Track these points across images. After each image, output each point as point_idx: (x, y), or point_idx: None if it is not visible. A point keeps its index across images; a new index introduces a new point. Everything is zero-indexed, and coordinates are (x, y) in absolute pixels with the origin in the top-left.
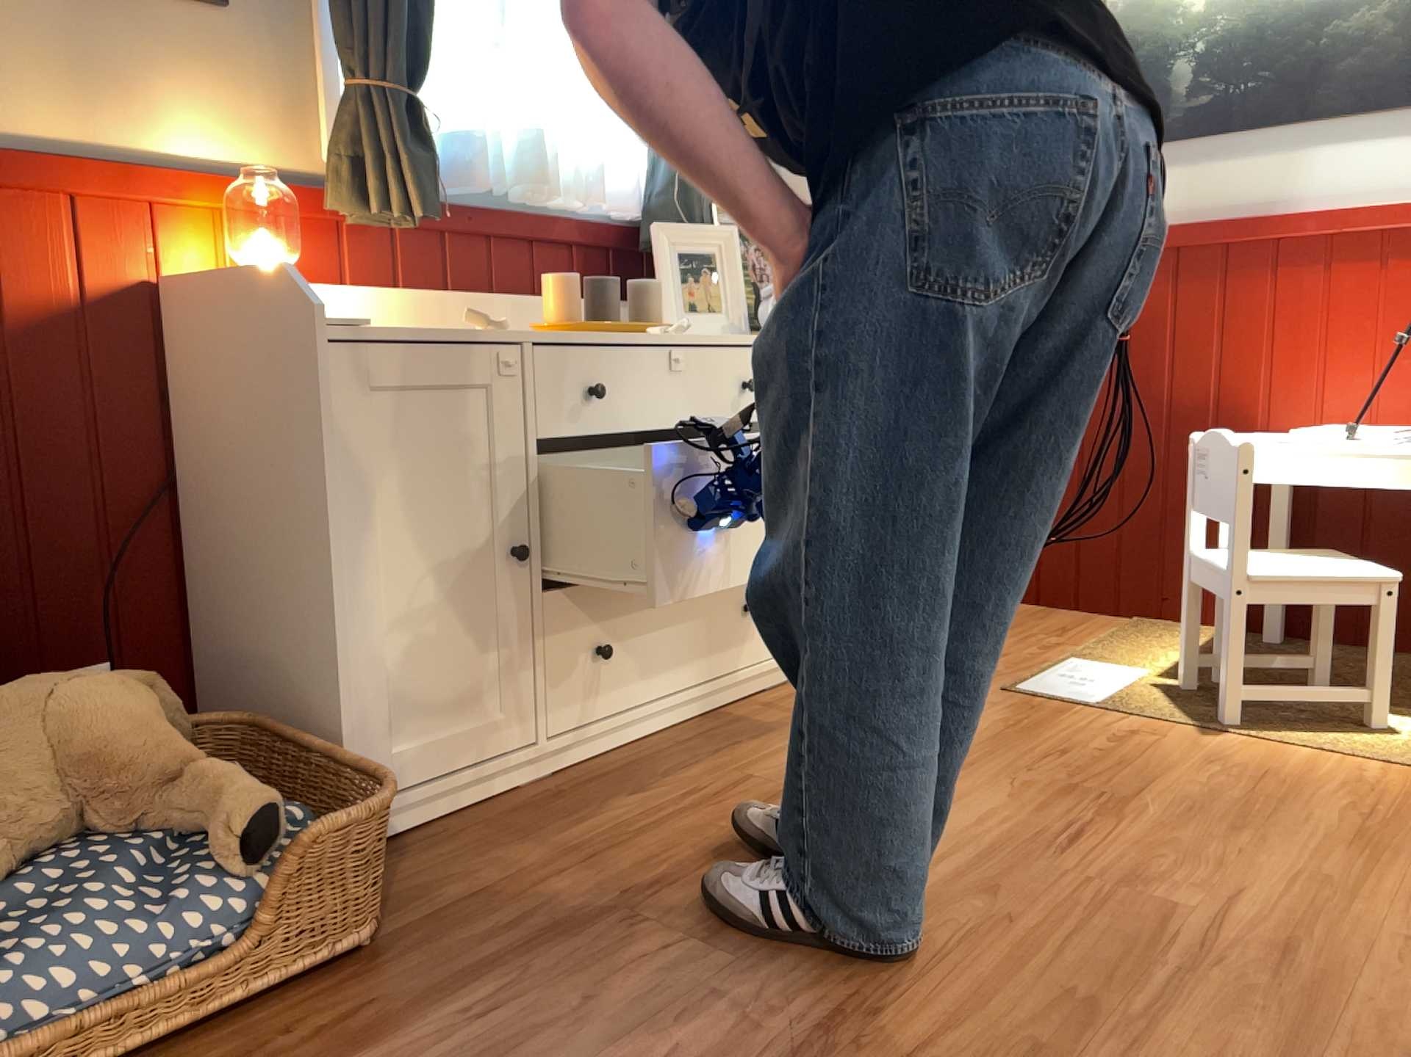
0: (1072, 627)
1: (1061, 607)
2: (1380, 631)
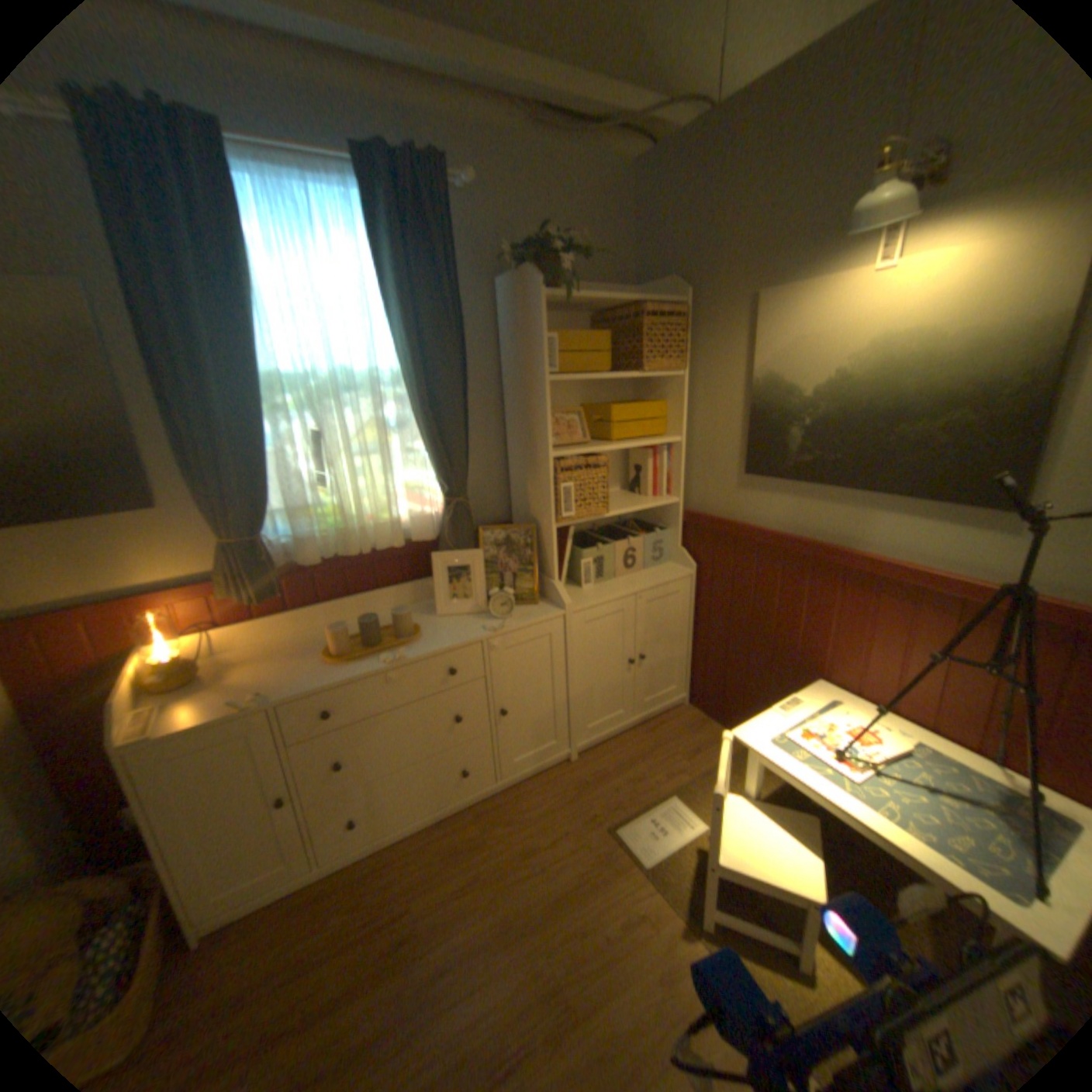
0: (704, 752)
1: (714, 722)
2: (810, 928)
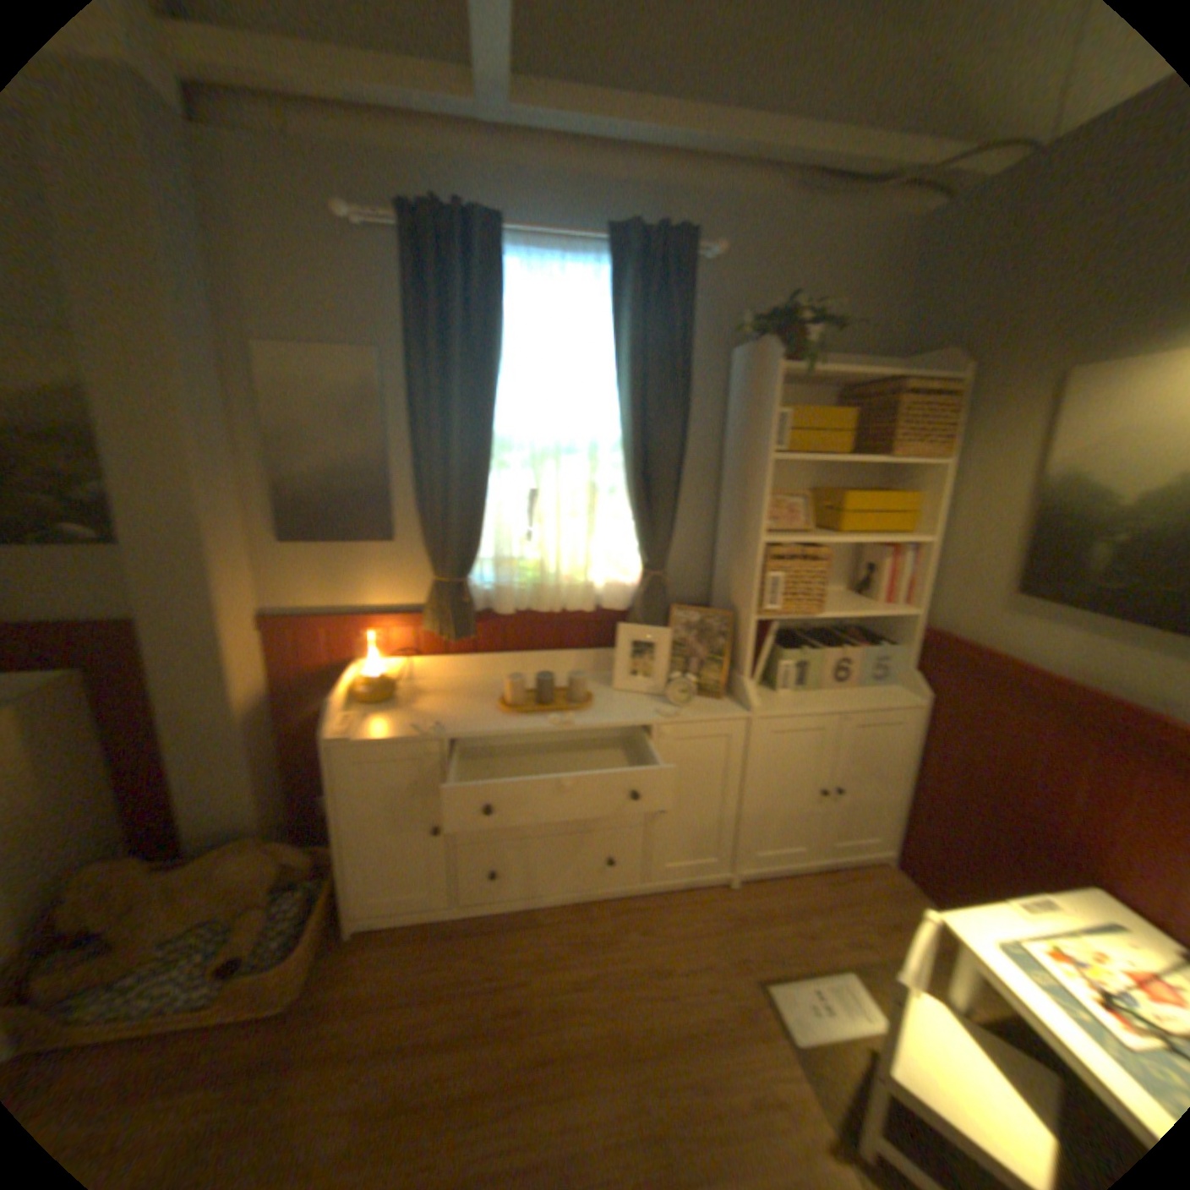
0: (907, 933)
1: (929, 900)
2: None
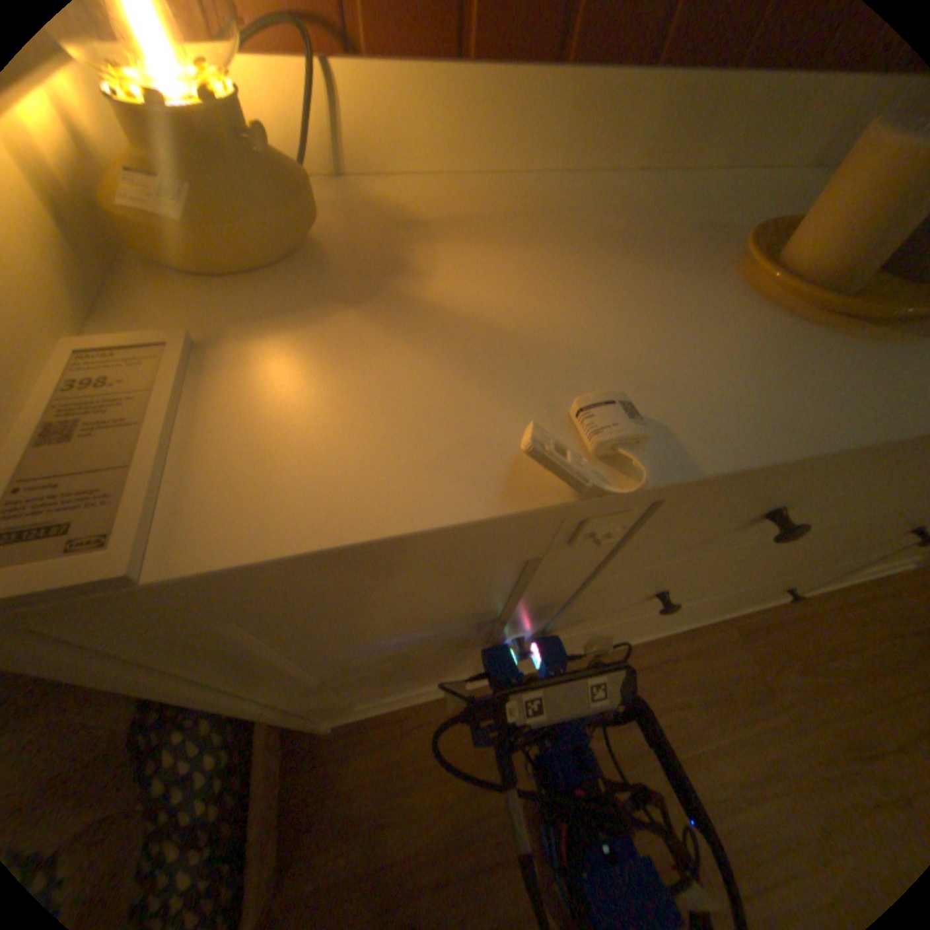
0: None
1: None
2: None
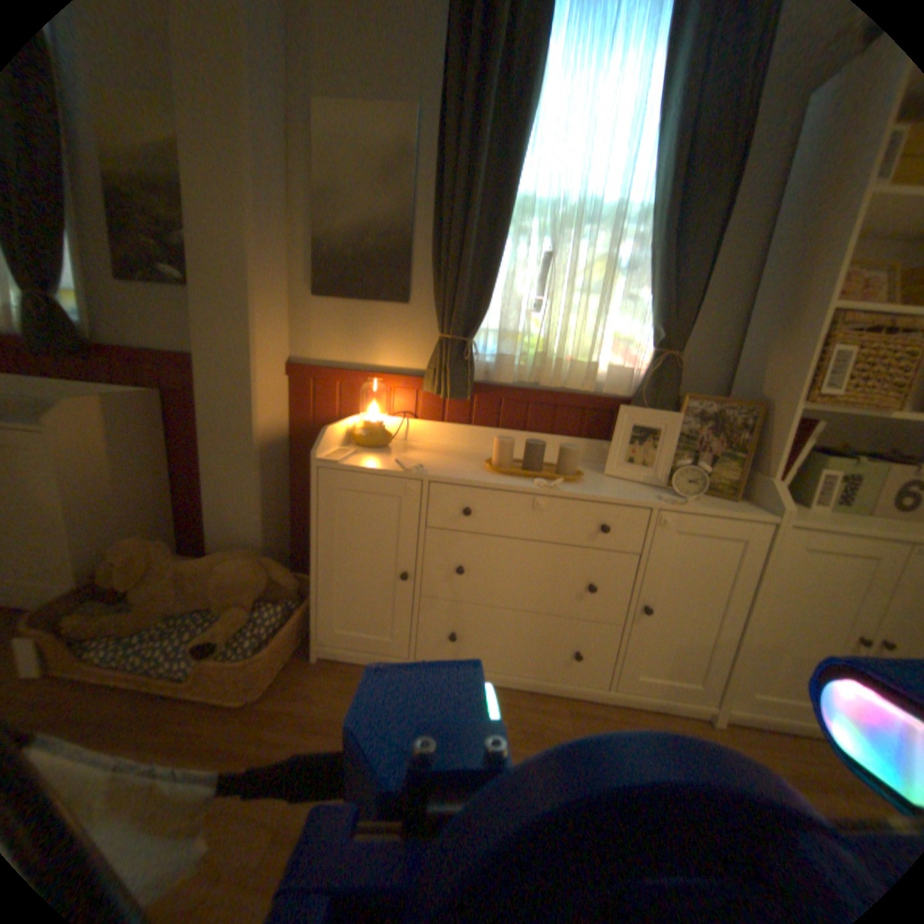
0: None
1: None
2: None
